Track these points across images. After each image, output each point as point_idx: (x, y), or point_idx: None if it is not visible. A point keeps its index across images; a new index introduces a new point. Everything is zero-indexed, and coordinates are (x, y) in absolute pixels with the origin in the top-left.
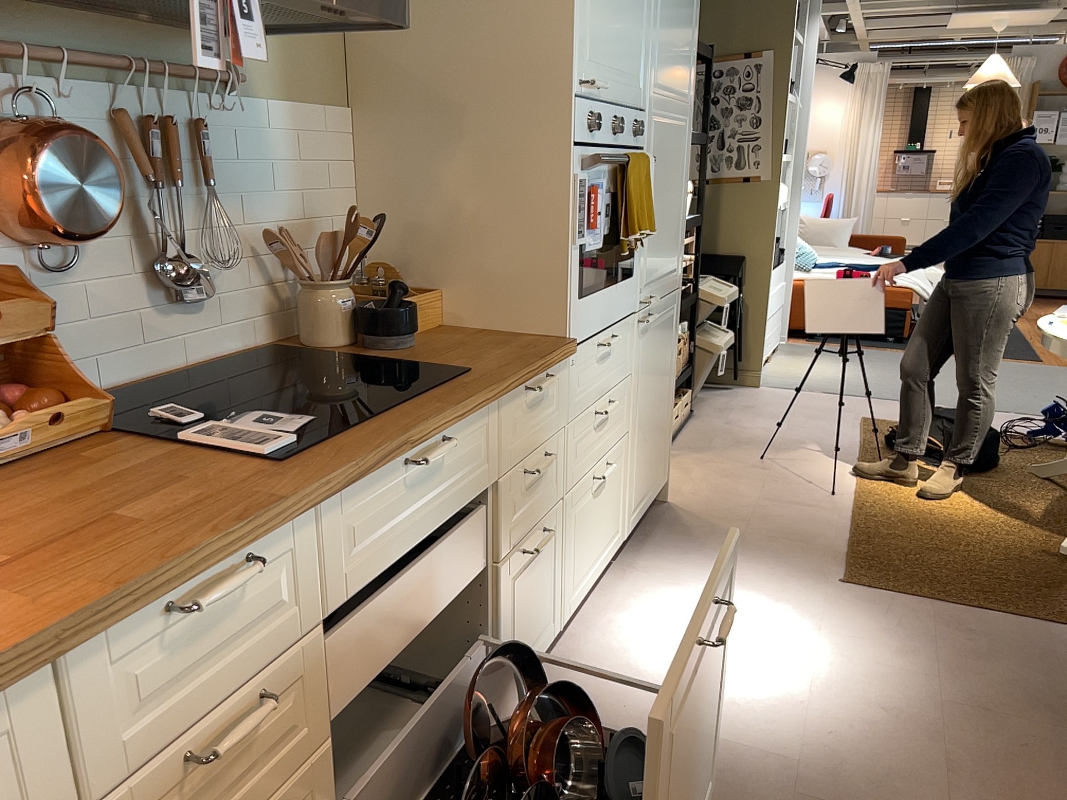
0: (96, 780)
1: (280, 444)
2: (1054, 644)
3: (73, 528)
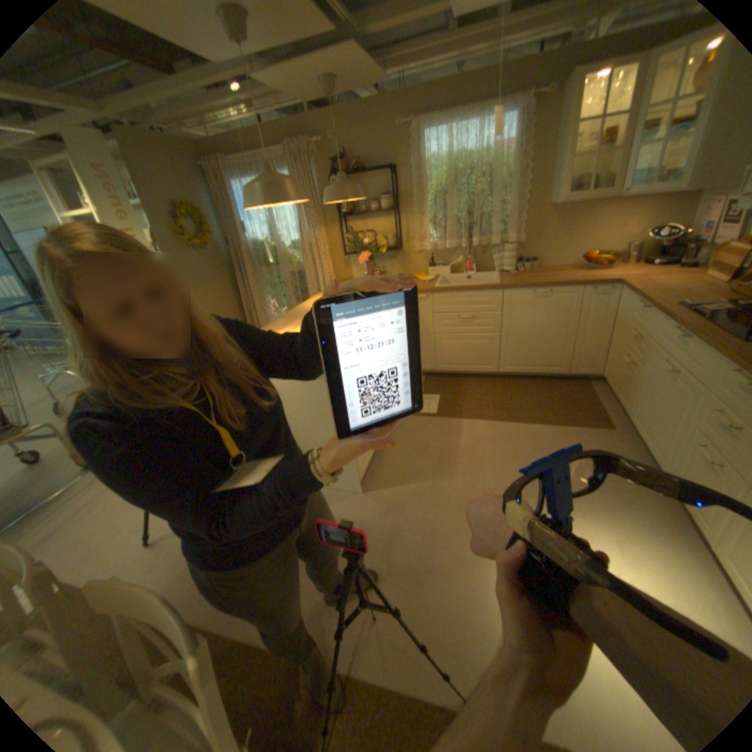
0: (631, 317)
1: (692, 305)
2: (396, 654)
3: (672, 291)
